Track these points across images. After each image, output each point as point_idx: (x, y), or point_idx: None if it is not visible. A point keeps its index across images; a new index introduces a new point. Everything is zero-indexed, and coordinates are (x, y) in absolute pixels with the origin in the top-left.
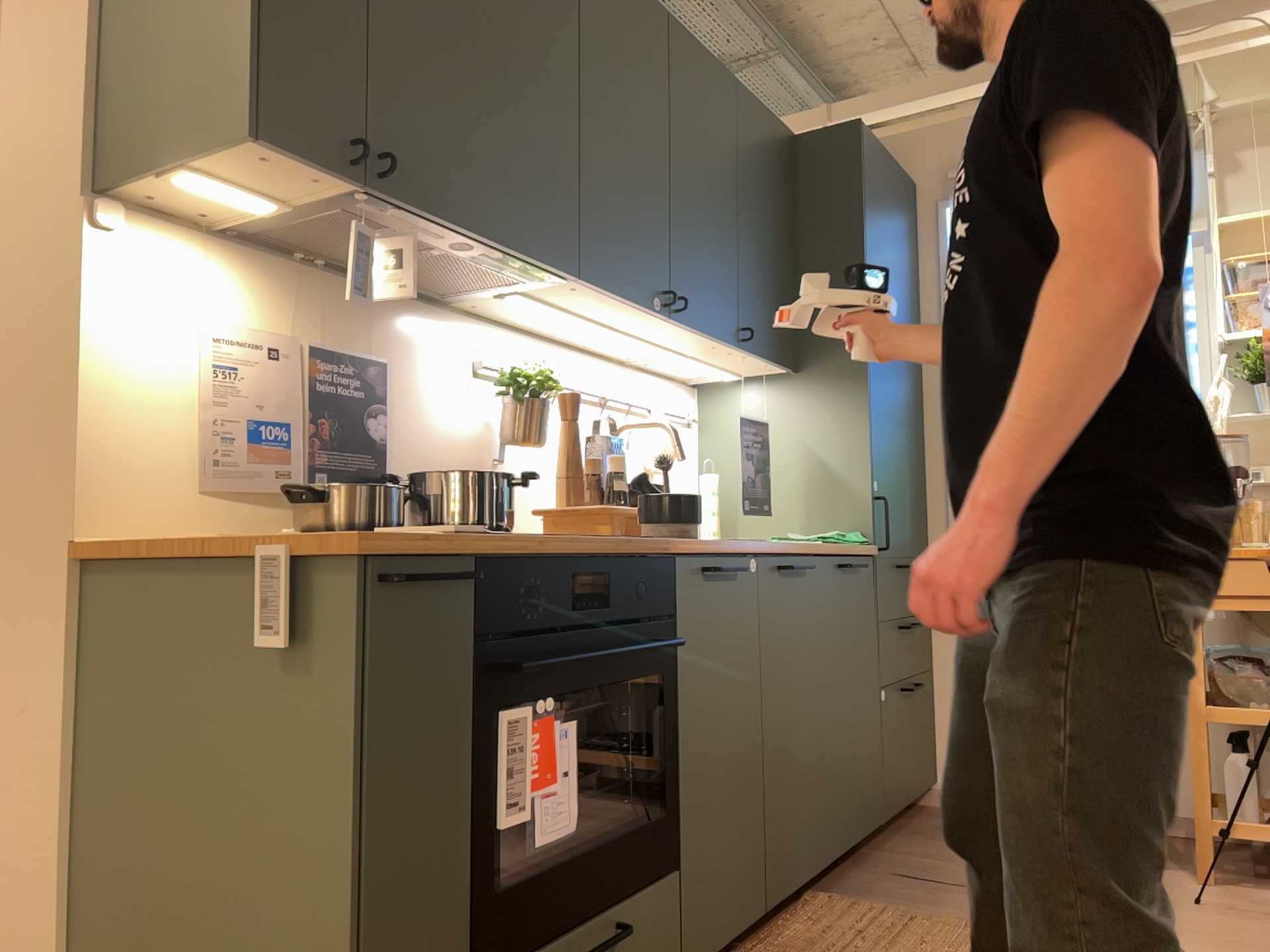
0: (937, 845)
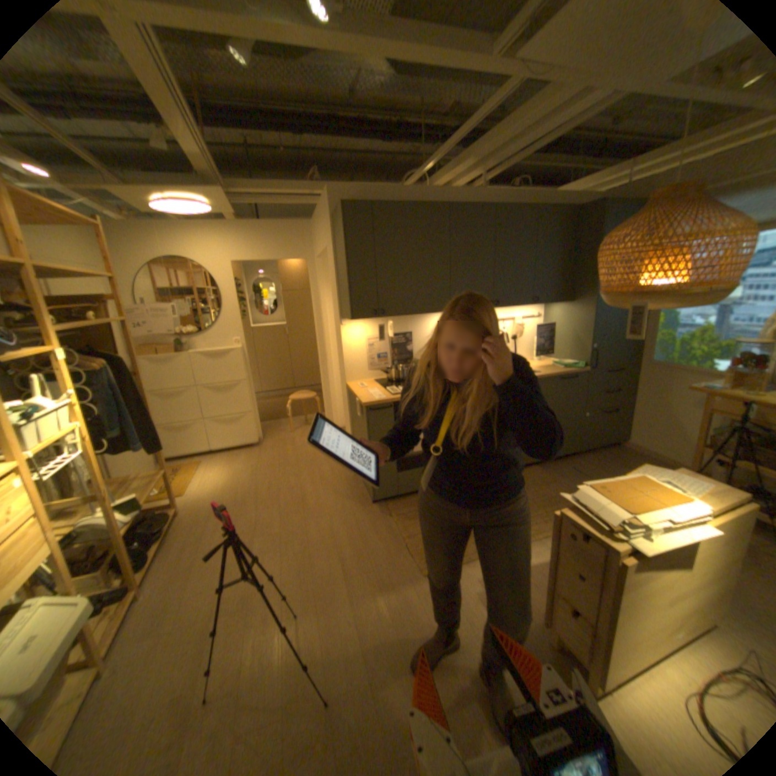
0: (602, 462)
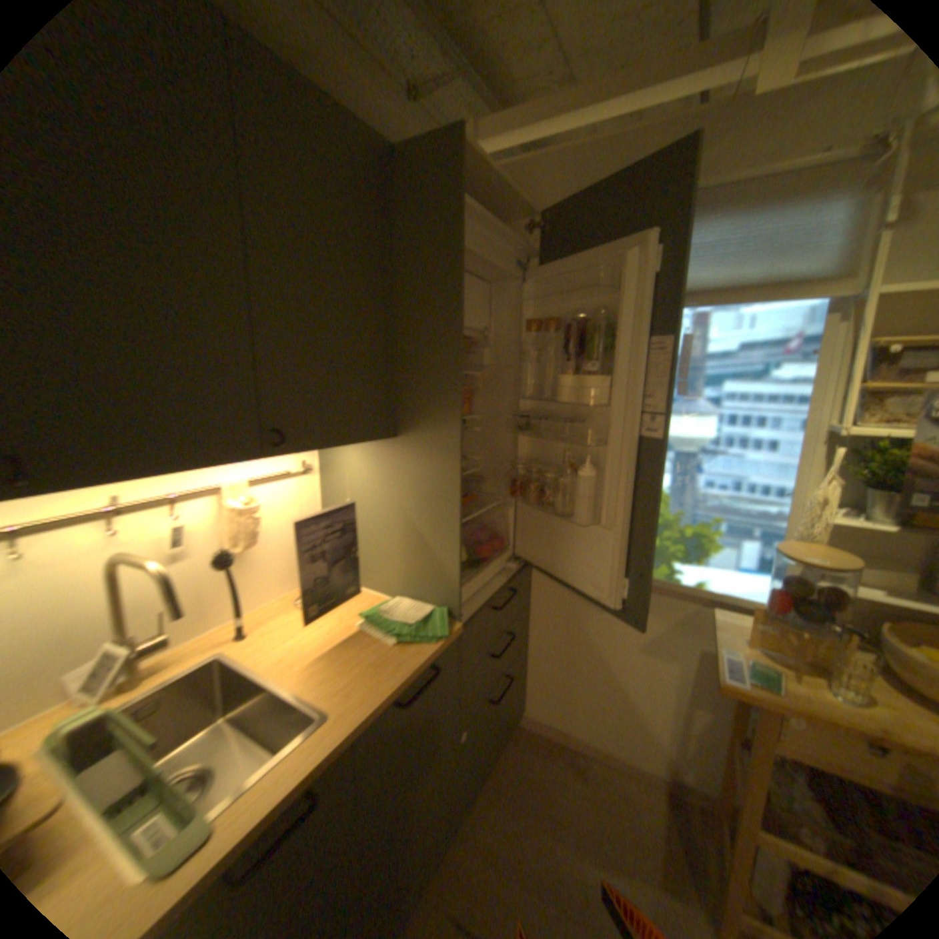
0: (504, 828)
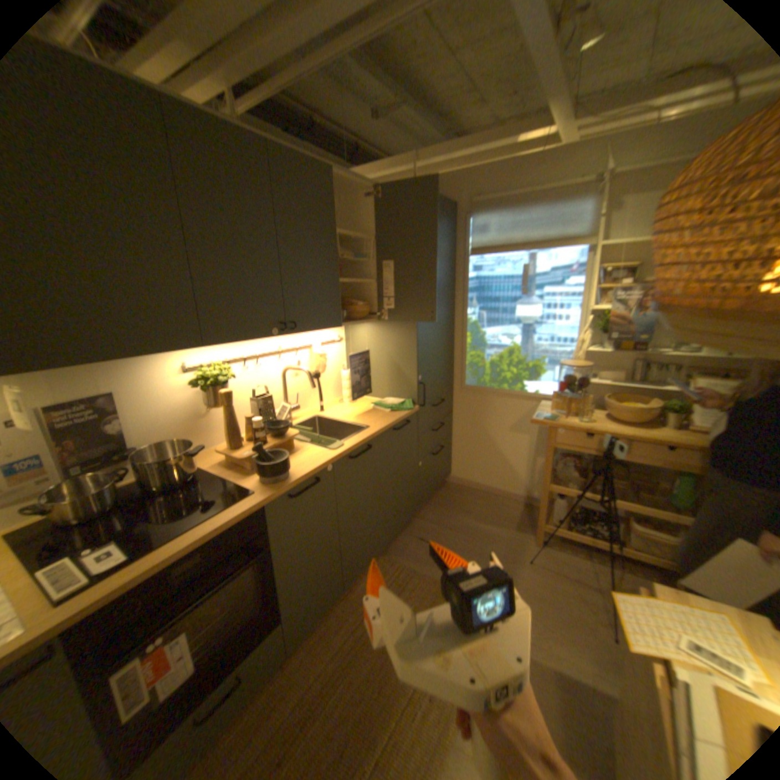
0: (440, 514)
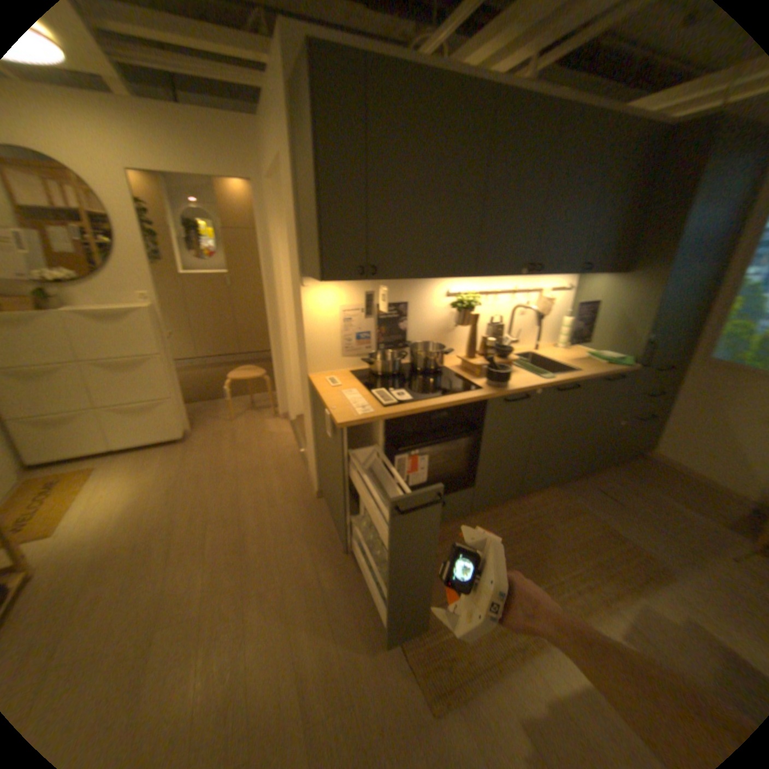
0: (630, 480)
